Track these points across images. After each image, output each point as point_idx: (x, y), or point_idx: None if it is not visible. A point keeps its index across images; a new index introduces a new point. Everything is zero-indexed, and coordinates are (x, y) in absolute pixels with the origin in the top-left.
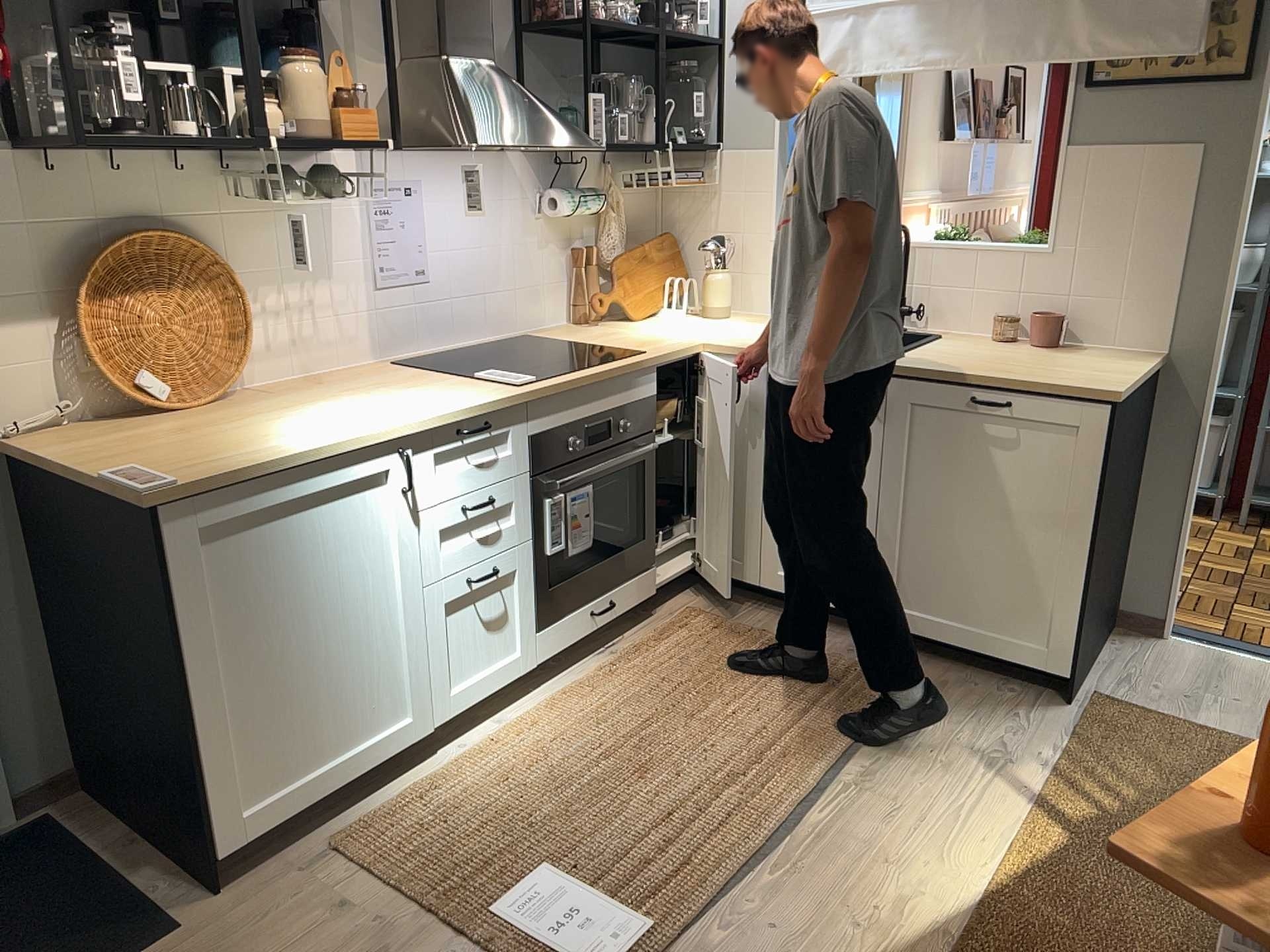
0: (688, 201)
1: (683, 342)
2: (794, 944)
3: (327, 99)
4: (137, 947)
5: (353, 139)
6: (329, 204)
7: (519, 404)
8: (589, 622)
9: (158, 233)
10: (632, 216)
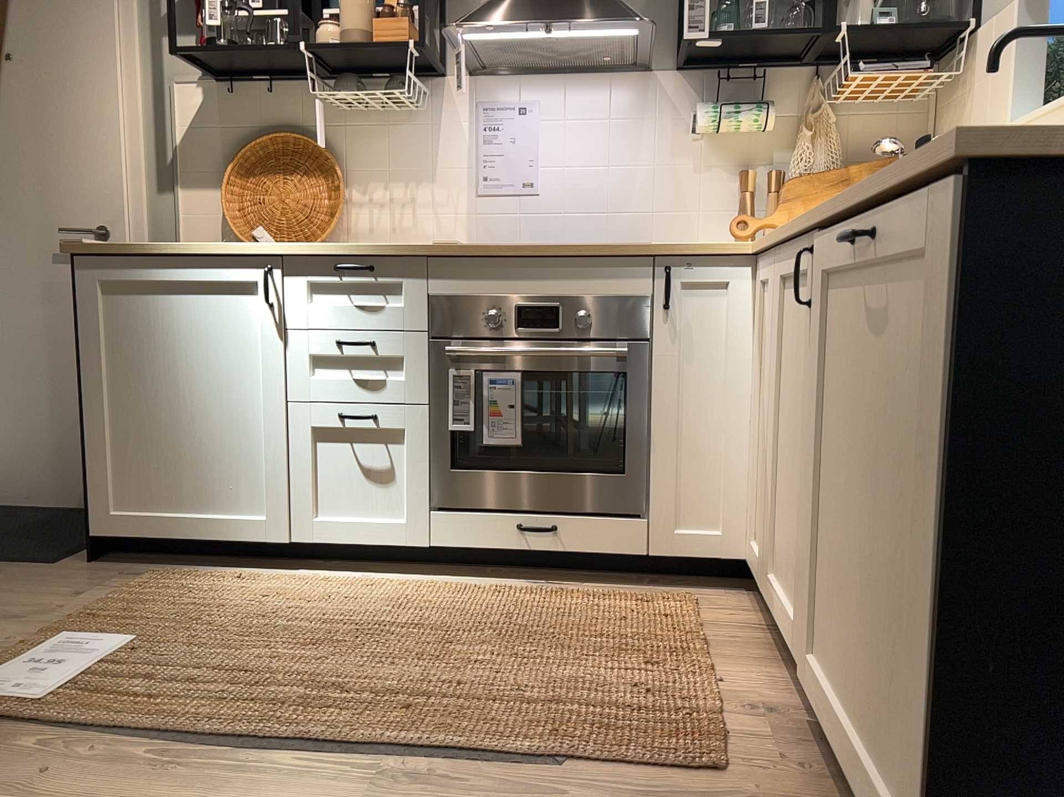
0: (947, 116)
1: (731, 245)
2: None
3: (362, 13)
4: (31, 560)
5: (381, 42)
6: (437, 119)
7: (414, 257)
8: (516, 536)
9: (286, 133)
10: (866, 143)
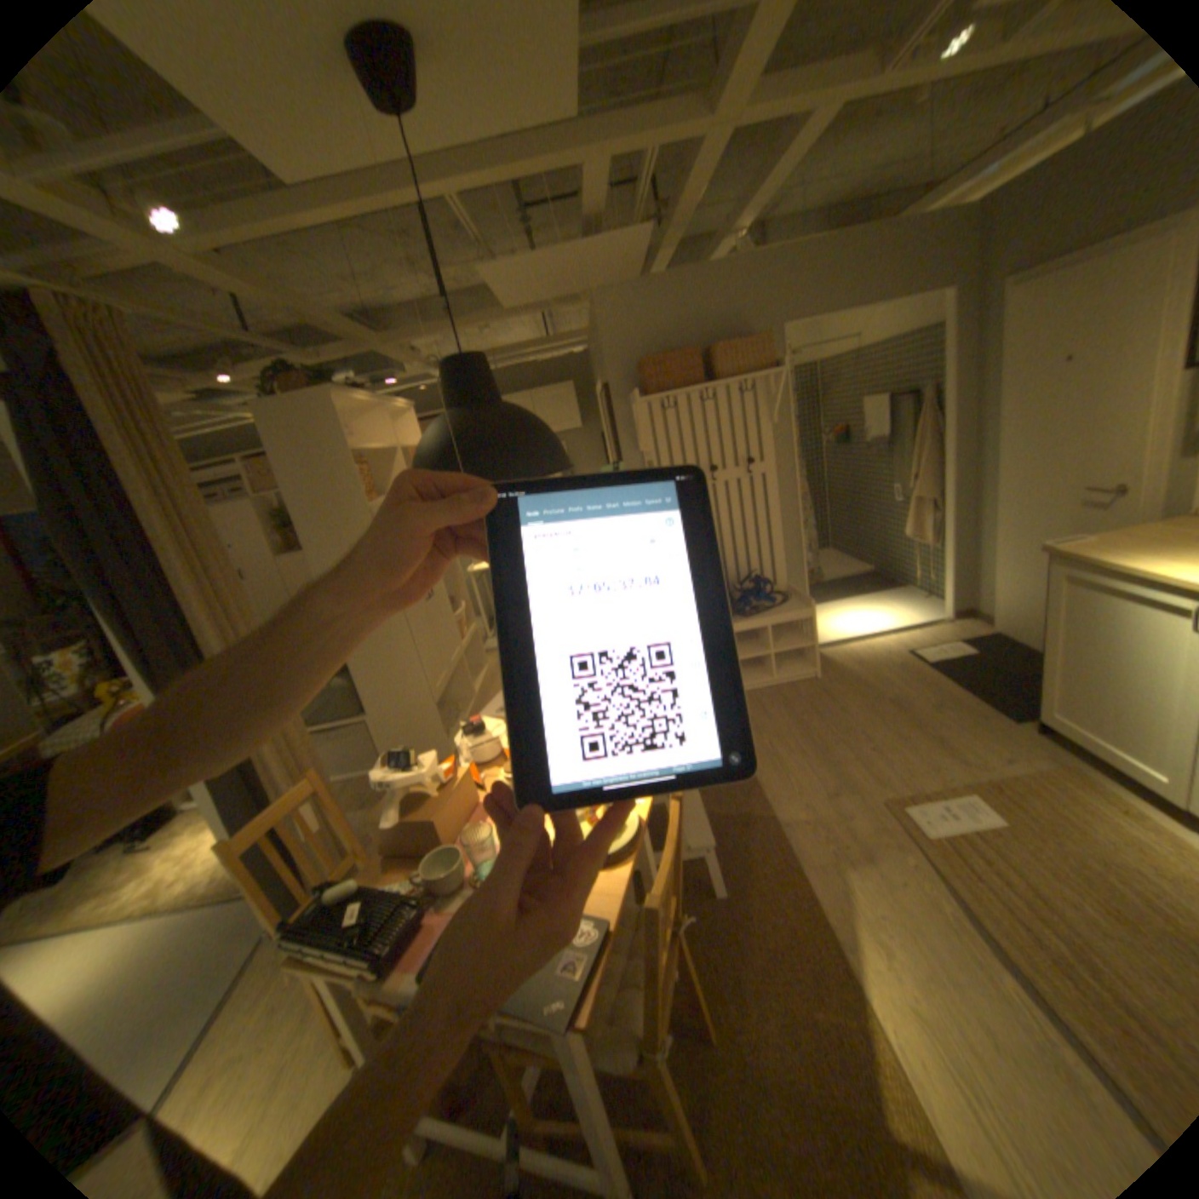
0: None
1: None
2: (890, 886)
3: None
4: (1009, 714)
5: None
6: None
7: None
8: None
9: None
10: None
